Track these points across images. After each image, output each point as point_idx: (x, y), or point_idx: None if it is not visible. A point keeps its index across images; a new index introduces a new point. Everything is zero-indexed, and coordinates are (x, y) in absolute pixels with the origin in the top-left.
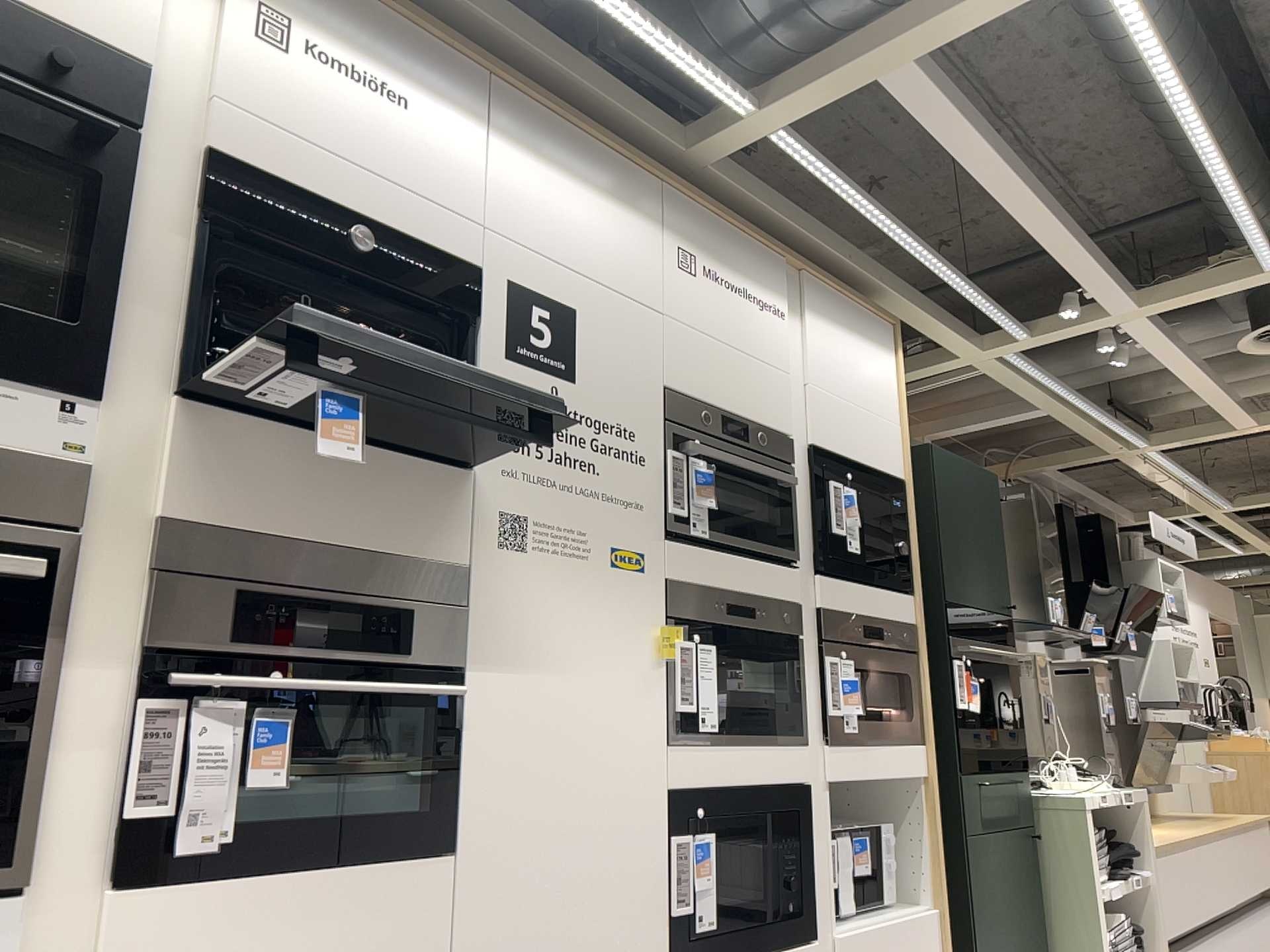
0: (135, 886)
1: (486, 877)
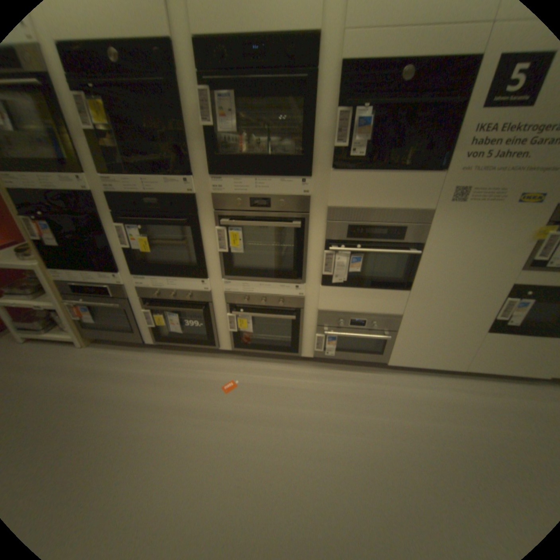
0: (325, 285)
1: (420, 297)
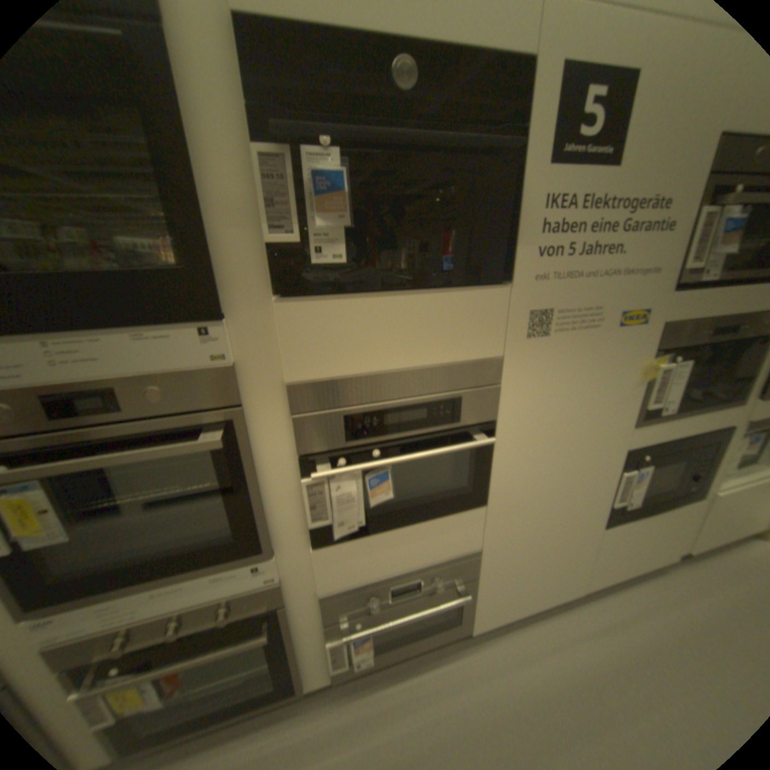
0: (323, 547)
1: (504, 512)
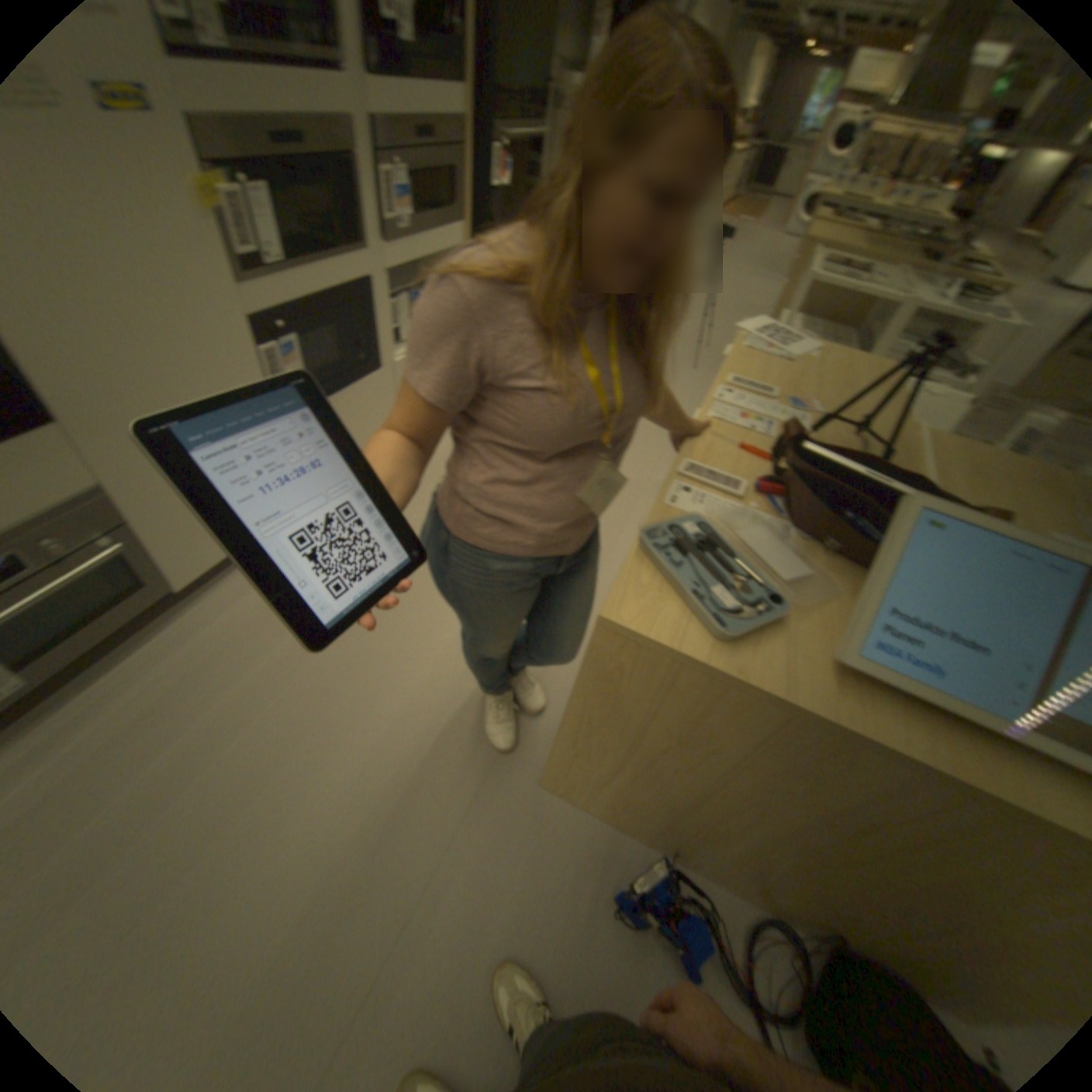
0: None
1: (101, 423)
